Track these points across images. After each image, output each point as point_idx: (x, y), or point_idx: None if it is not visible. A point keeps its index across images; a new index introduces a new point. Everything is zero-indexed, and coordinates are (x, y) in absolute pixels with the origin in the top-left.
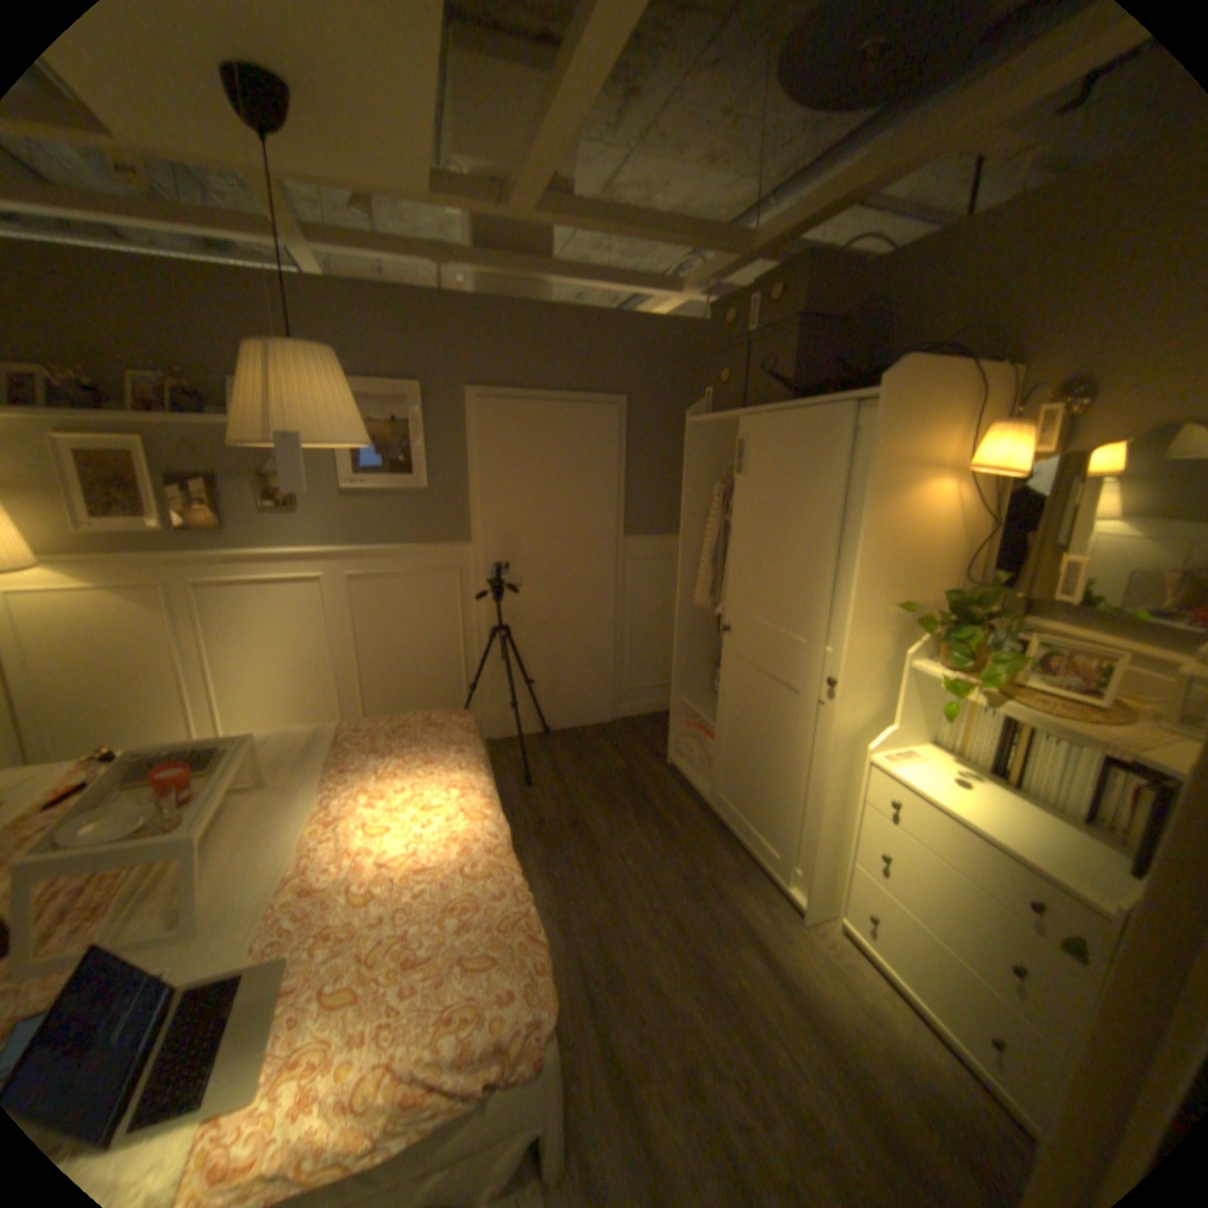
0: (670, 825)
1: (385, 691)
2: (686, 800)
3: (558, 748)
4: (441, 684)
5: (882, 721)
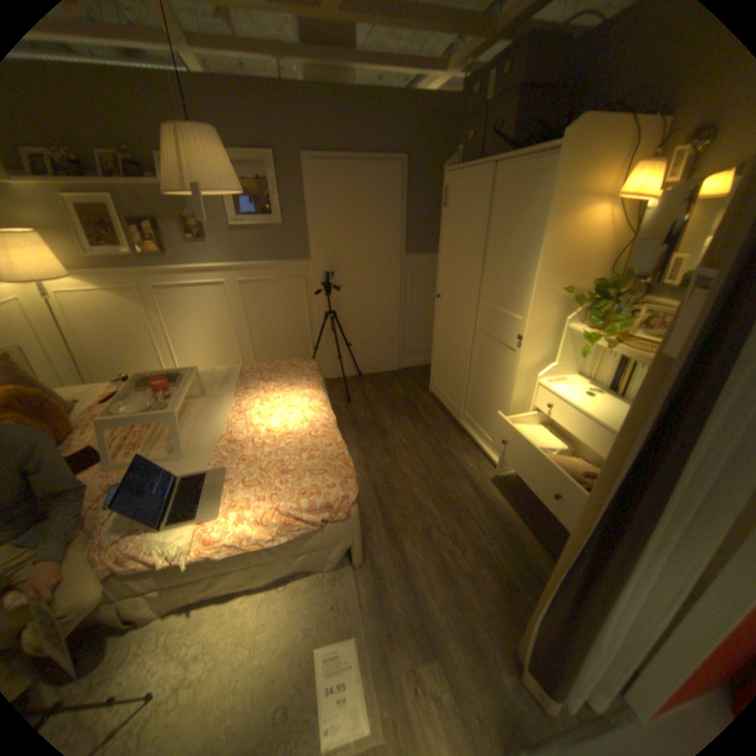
0: (427, 423)
1: (267, 350)
2: (438, 411)
3: (367, 384)
4: (298, 347)
5: (550, 361)
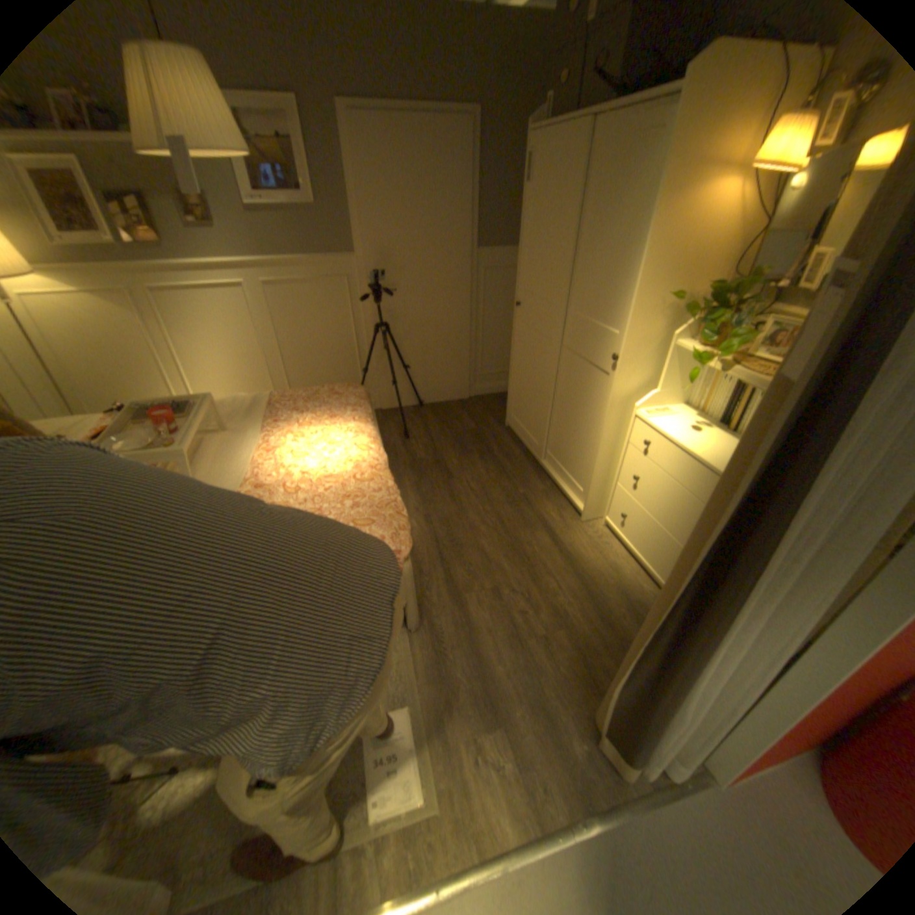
0: (502, 464)
1: (303, 374)
2: (515, 449)
3: (429, 416)
4: (342, 369)
5: (650, 387)
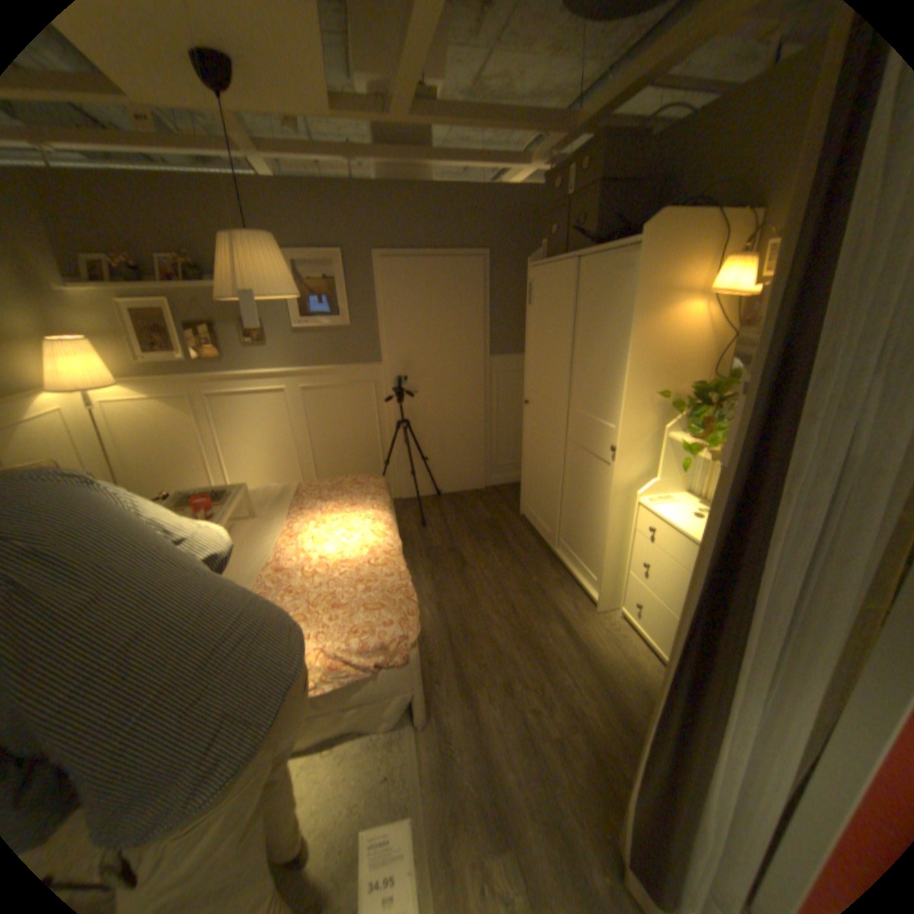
0: (516, 552)
1: (330, 465)
2: (529, 537)
3: (446, 504)
4: (366, 461)
5: (651, 476)
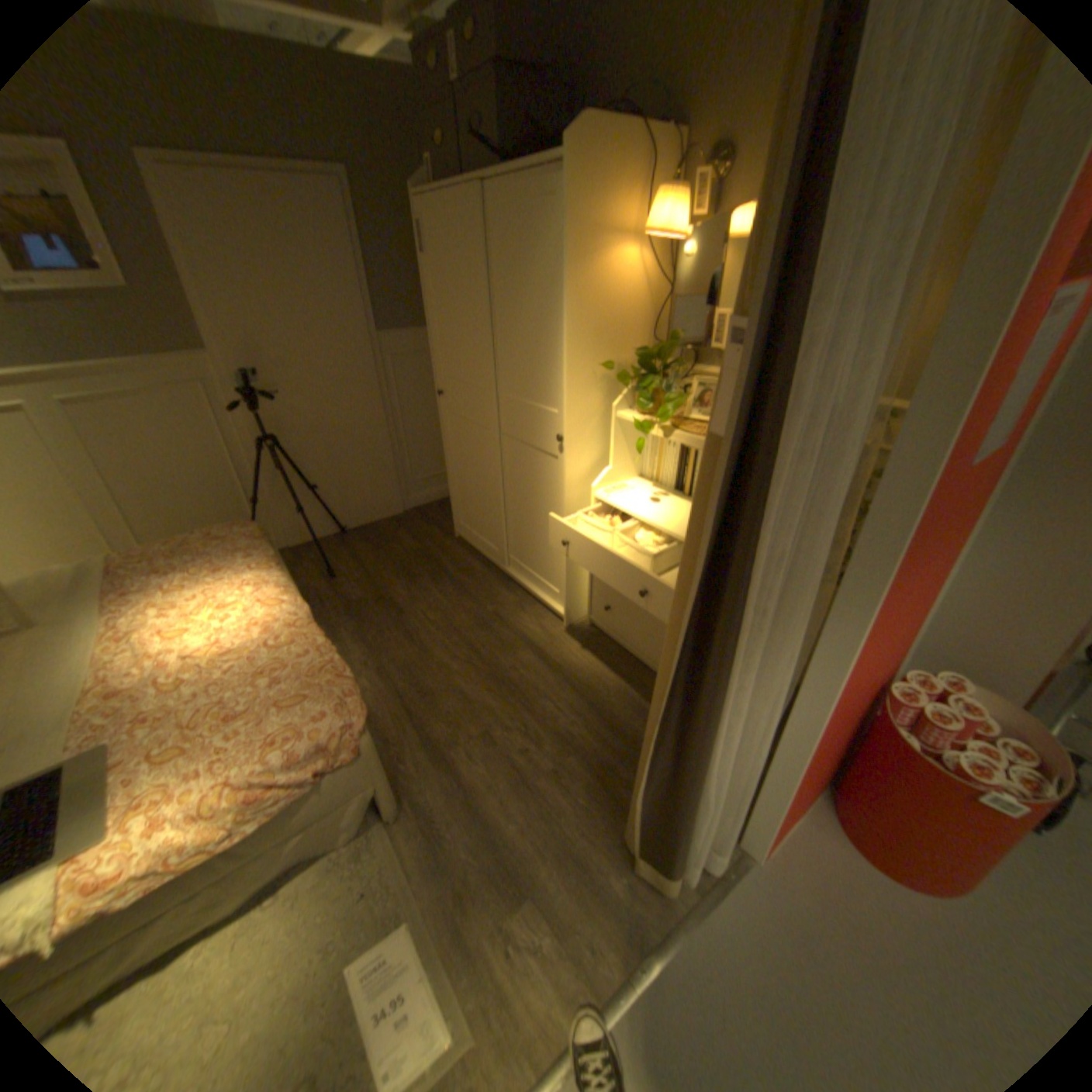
0: (461, 582)
1: (158, 519)
2: (474, 561)
3: (358, 543)
4: (220, 504)
5: (602, 465)
